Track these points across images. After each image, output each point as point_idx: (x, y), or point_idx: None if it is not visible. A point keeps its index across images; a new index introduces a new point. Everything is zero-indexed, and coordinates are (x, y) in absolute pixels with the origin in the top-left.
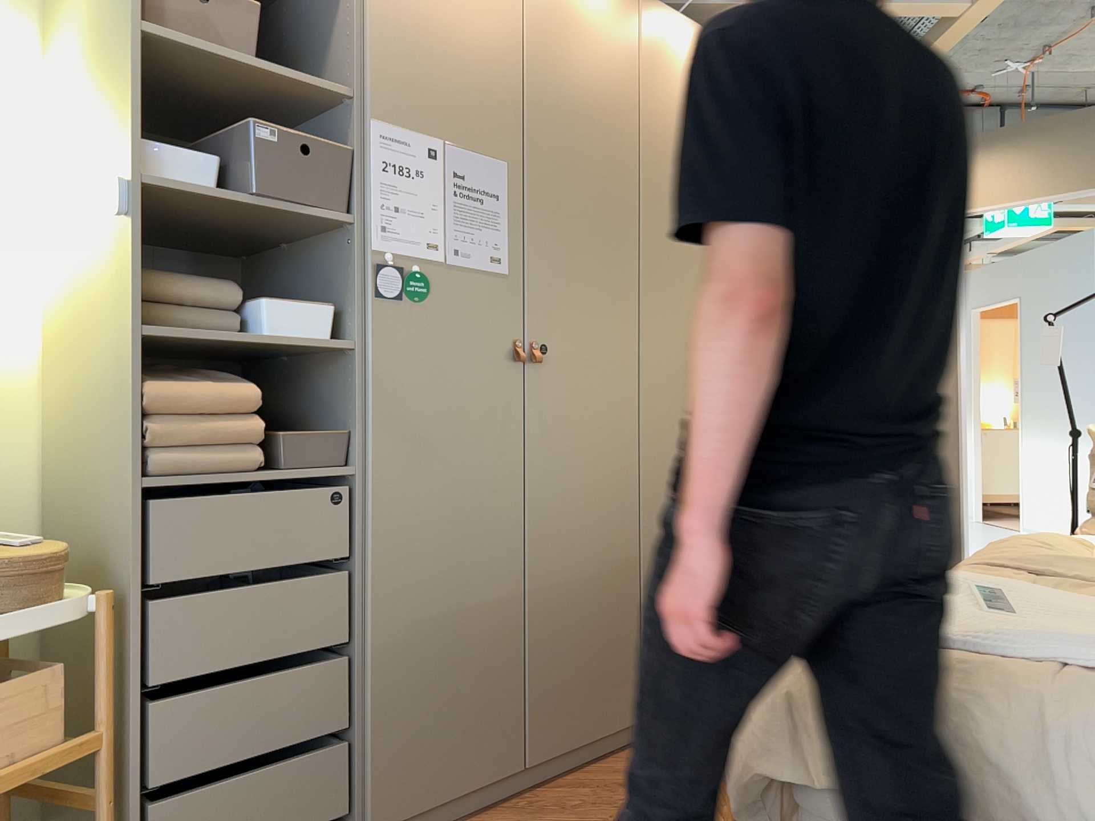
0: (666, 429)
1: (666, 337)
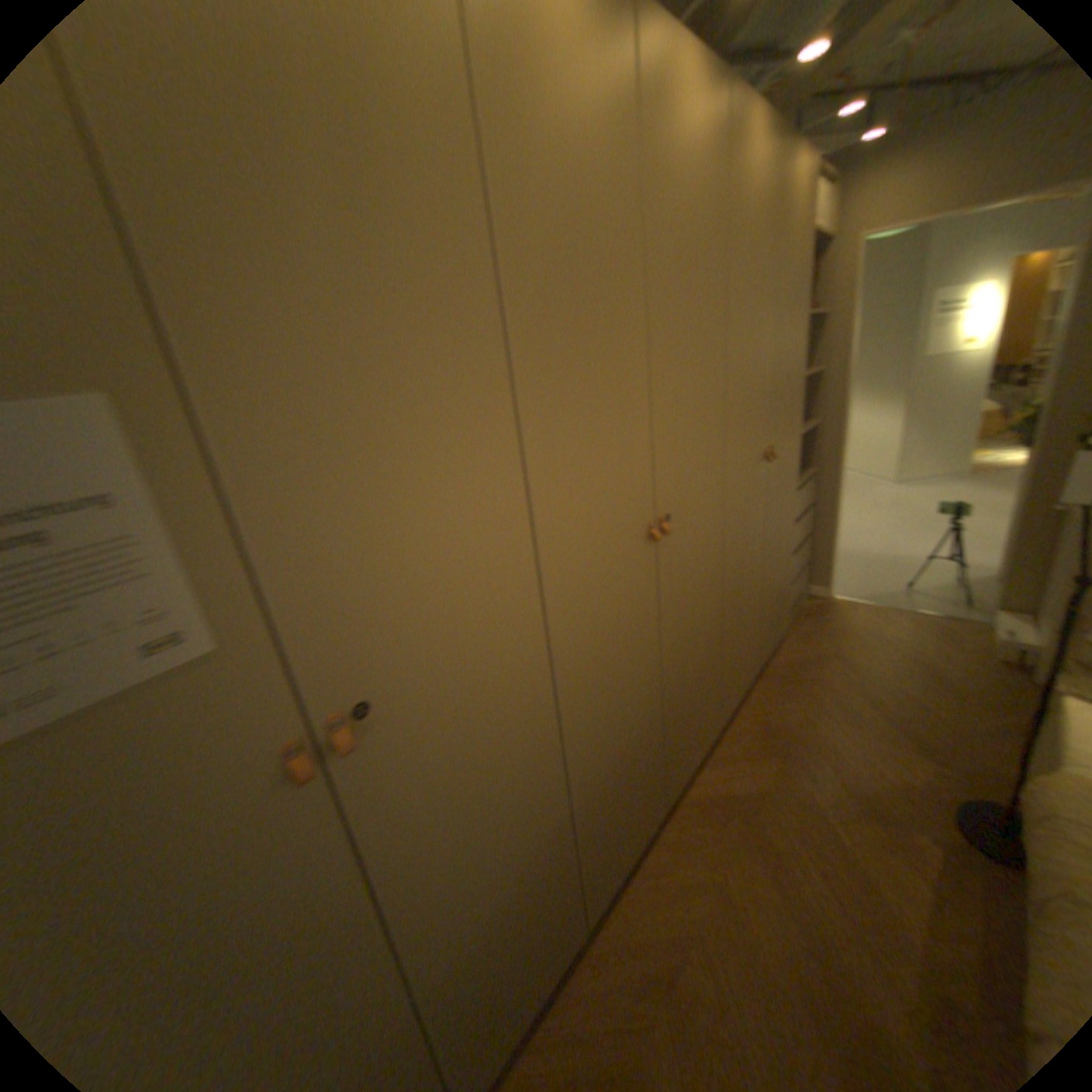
0: (586, 658)
1: (575, 548)
